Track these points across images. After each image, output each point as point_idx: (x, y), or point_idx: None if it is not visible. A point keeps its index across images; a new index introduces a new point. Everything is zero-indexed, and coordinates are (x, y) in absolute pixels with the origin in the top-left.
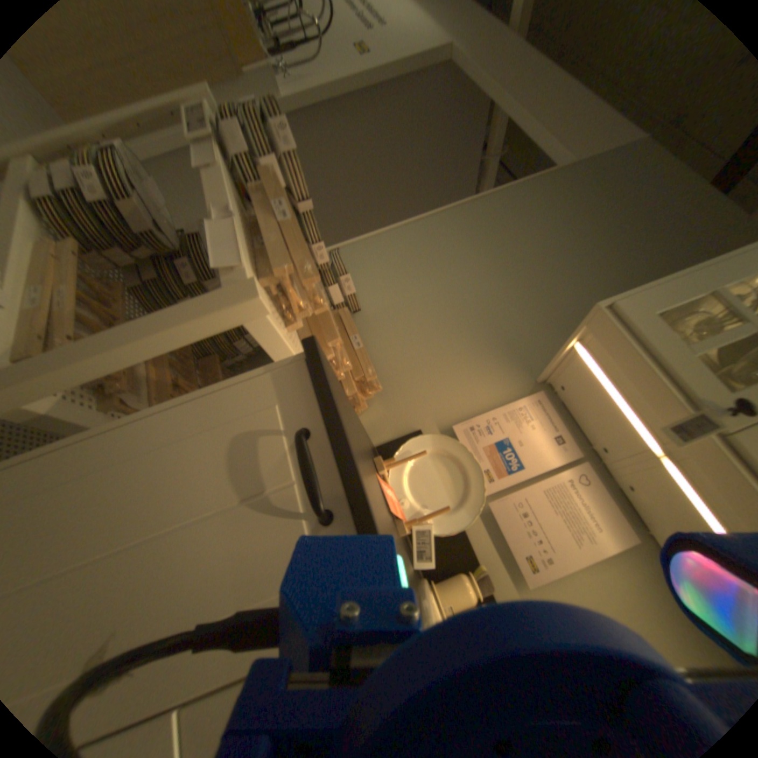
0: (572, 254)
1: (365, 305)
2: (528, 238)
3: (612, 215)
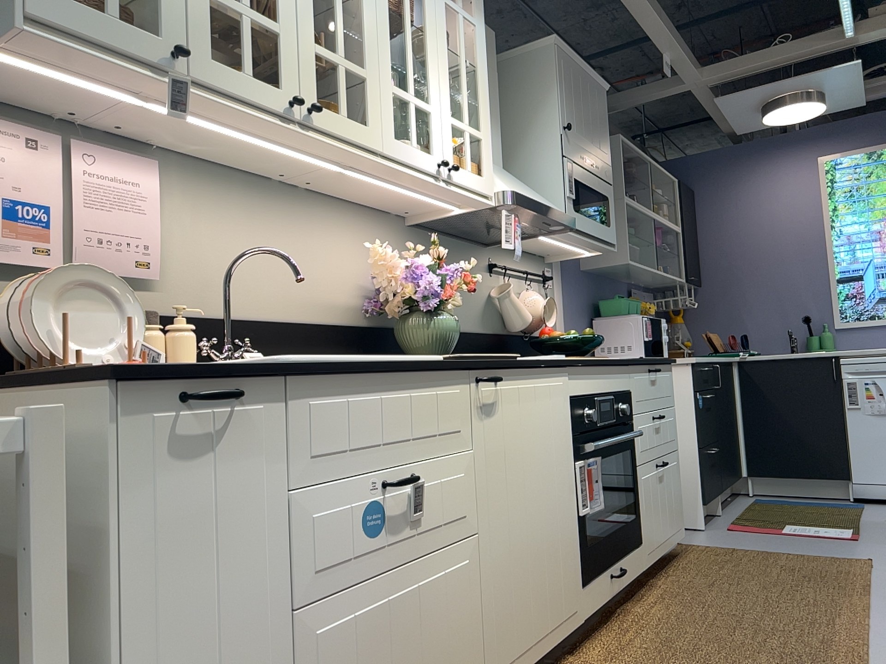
0: None
1: None
2: None
3: None
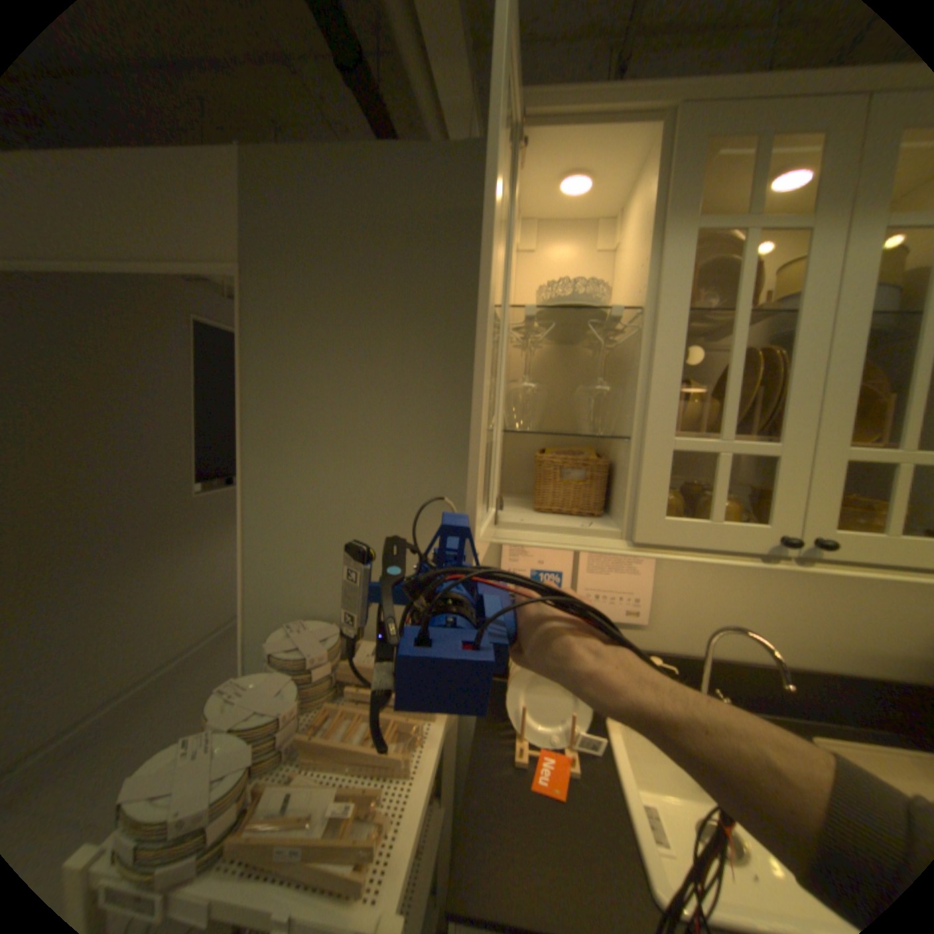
0: (362, 364)
1: (324, 610)
2: (318, 395)
3: (331, 279)
